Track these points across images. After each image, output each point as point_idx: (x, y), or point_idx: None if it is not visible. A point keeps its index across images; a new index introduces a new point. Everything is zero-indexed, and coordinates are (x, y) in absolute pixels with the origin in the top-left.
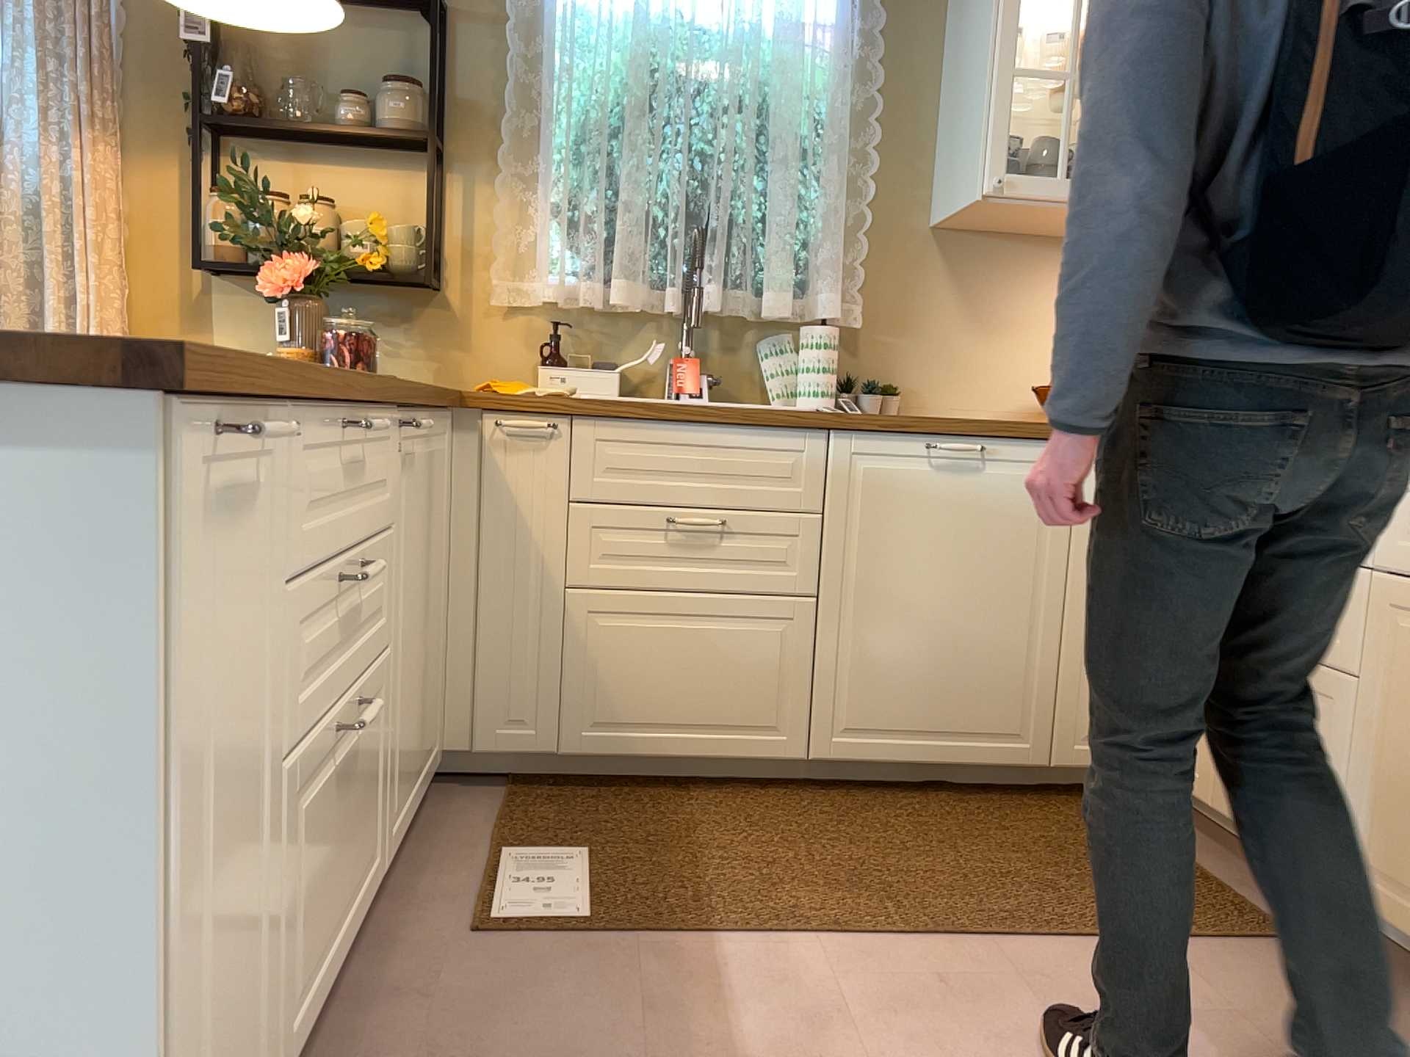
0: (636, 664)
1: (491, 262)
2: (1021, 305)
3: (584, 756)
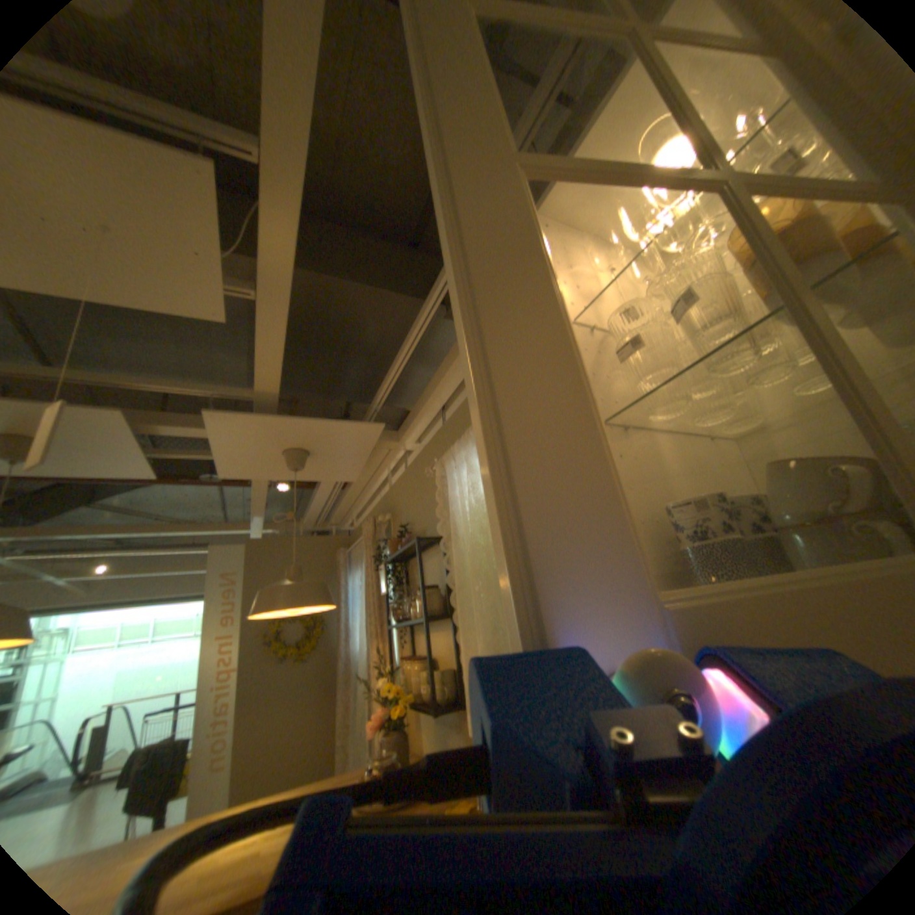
0: None
1: None
2: None
3: None
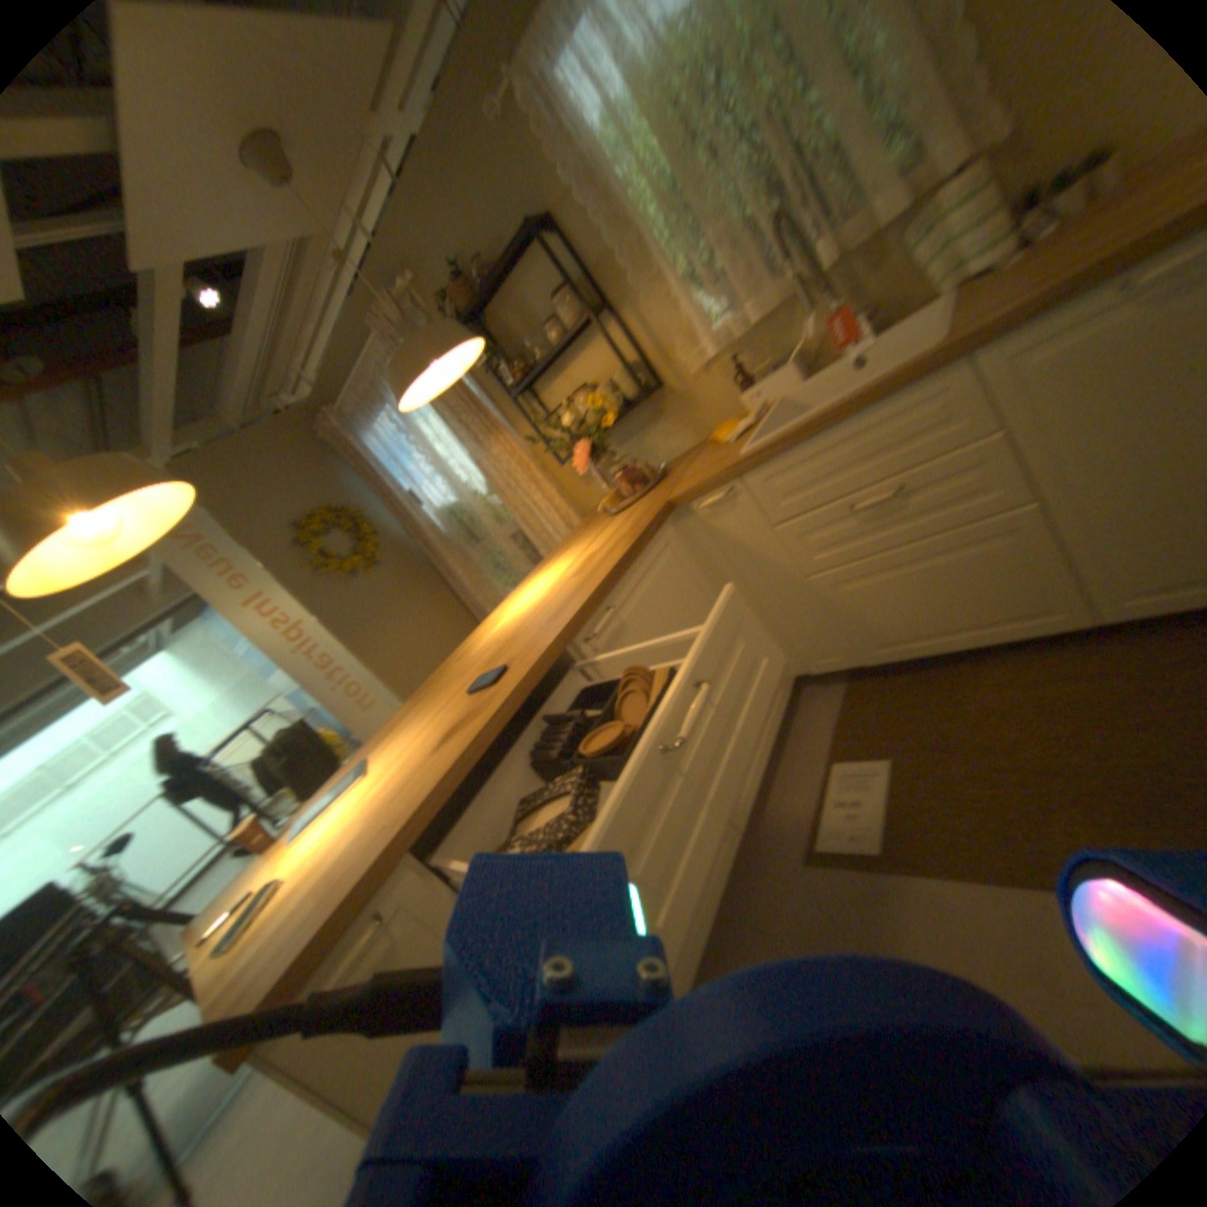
0: (886, 603)
1: (674, 347)
2: None
3: (882, 663)
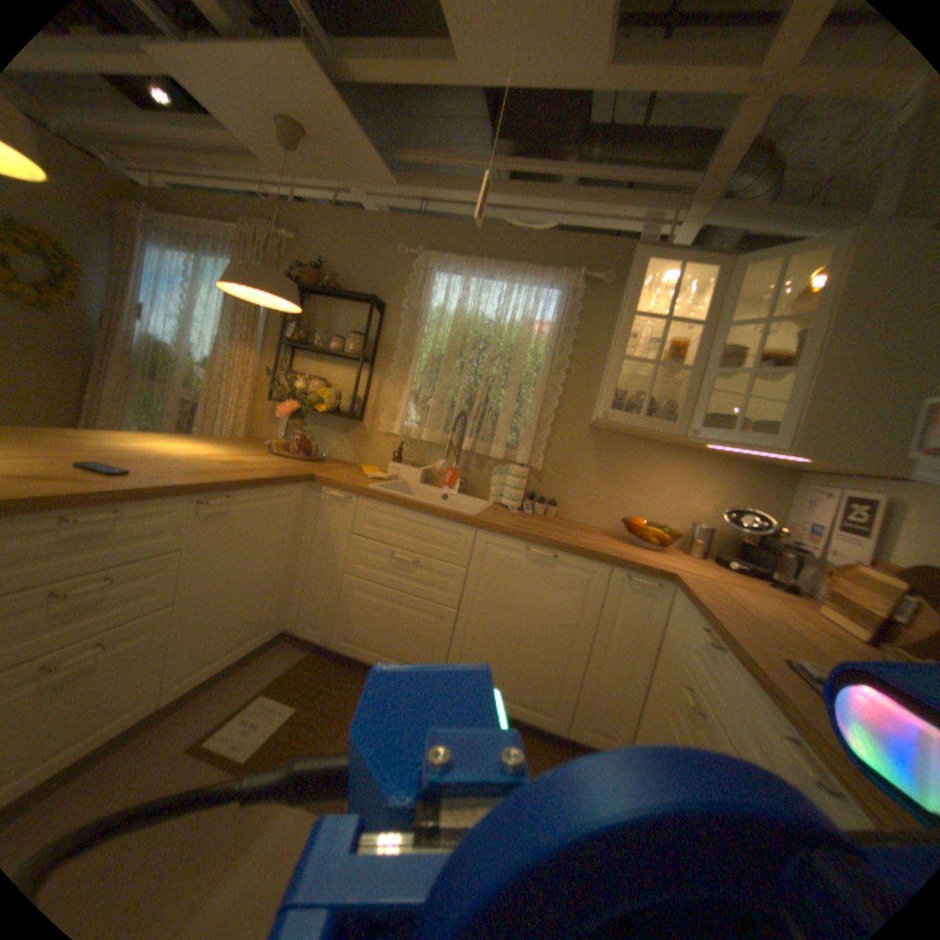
0: (367, 617)
1: (383, 413)
2: (631, 474)
3: (338, 652)
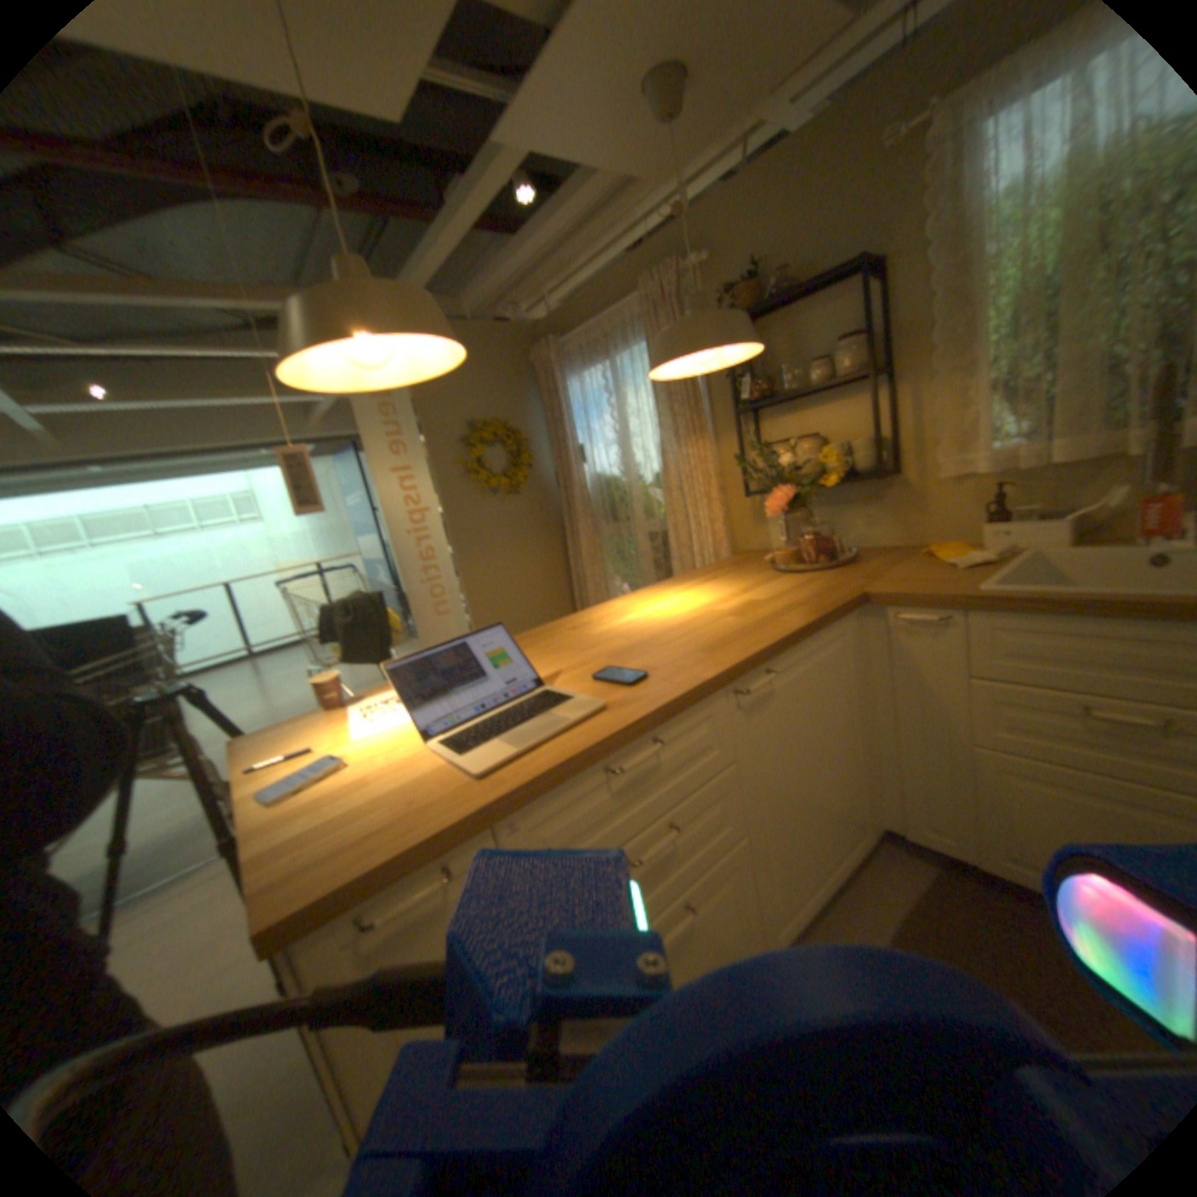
0: (1059, 826)
1: (939, 443)
2: None
3: (1007, 879)
